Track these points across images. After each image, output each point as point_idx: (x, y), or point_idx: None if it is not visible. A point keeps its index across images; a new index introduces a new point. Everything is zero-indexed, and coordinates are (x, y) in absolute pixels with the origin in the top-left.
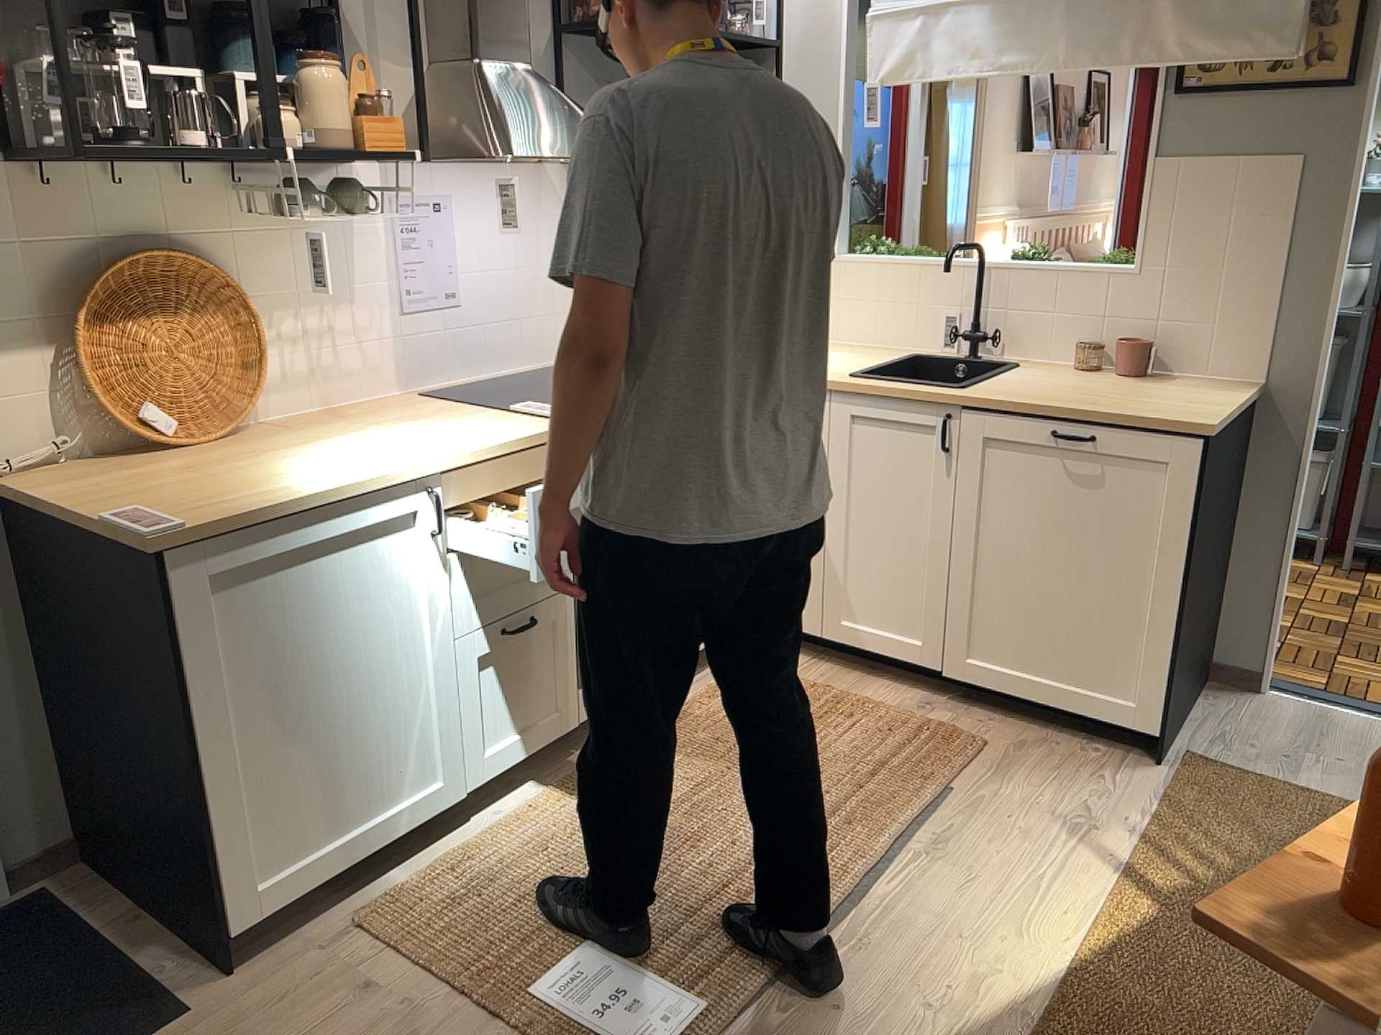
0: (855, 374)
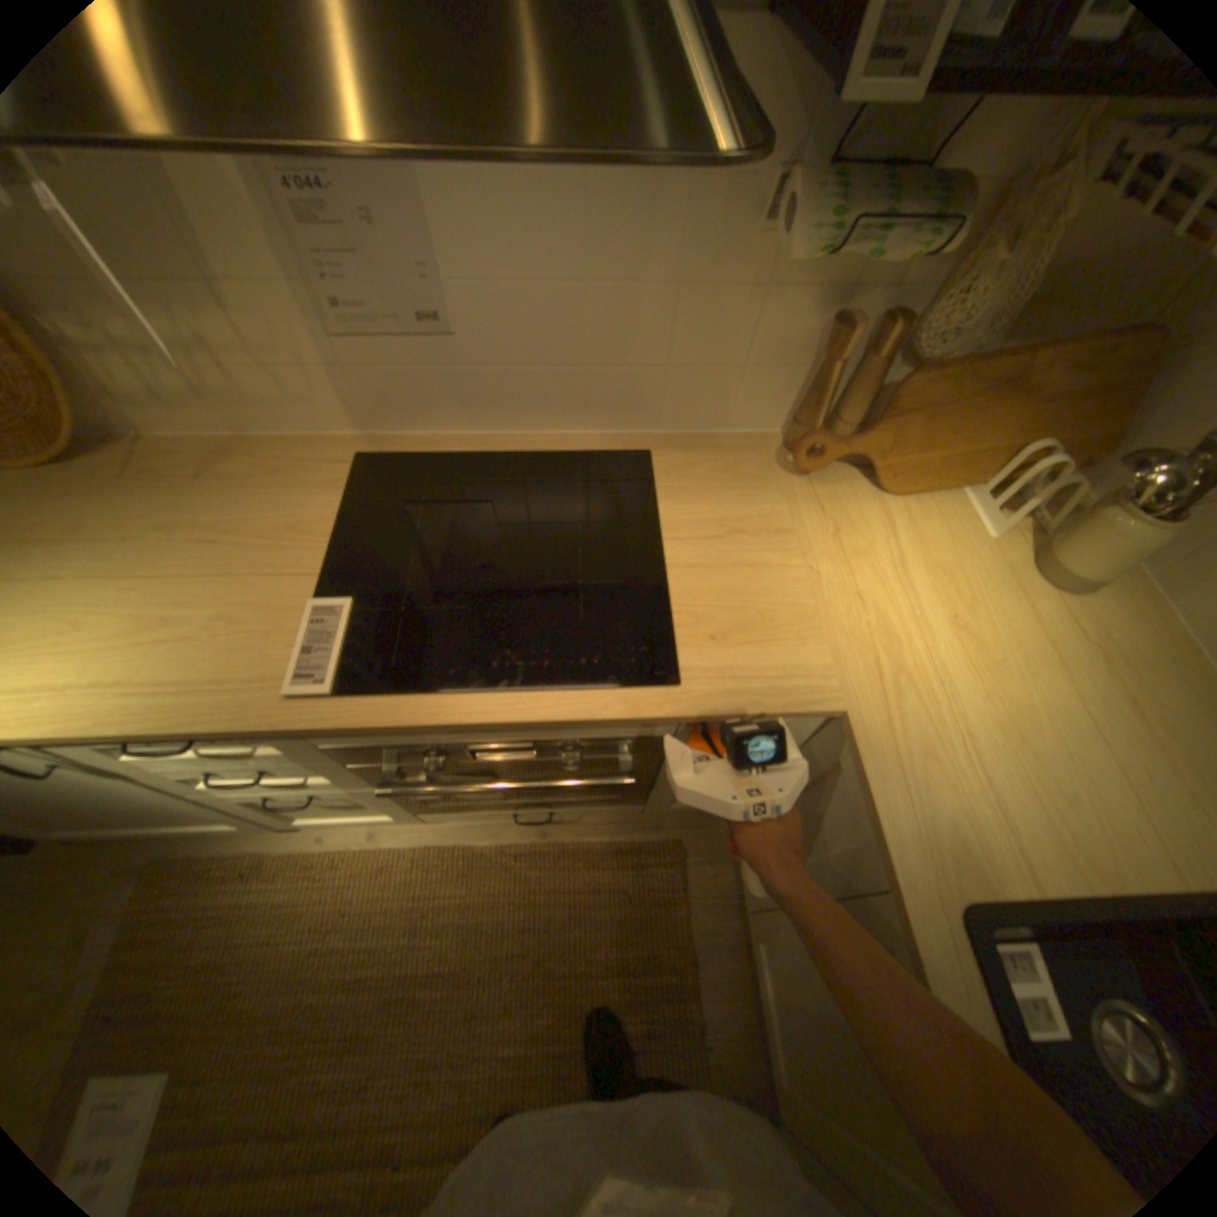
0: (977, 919)
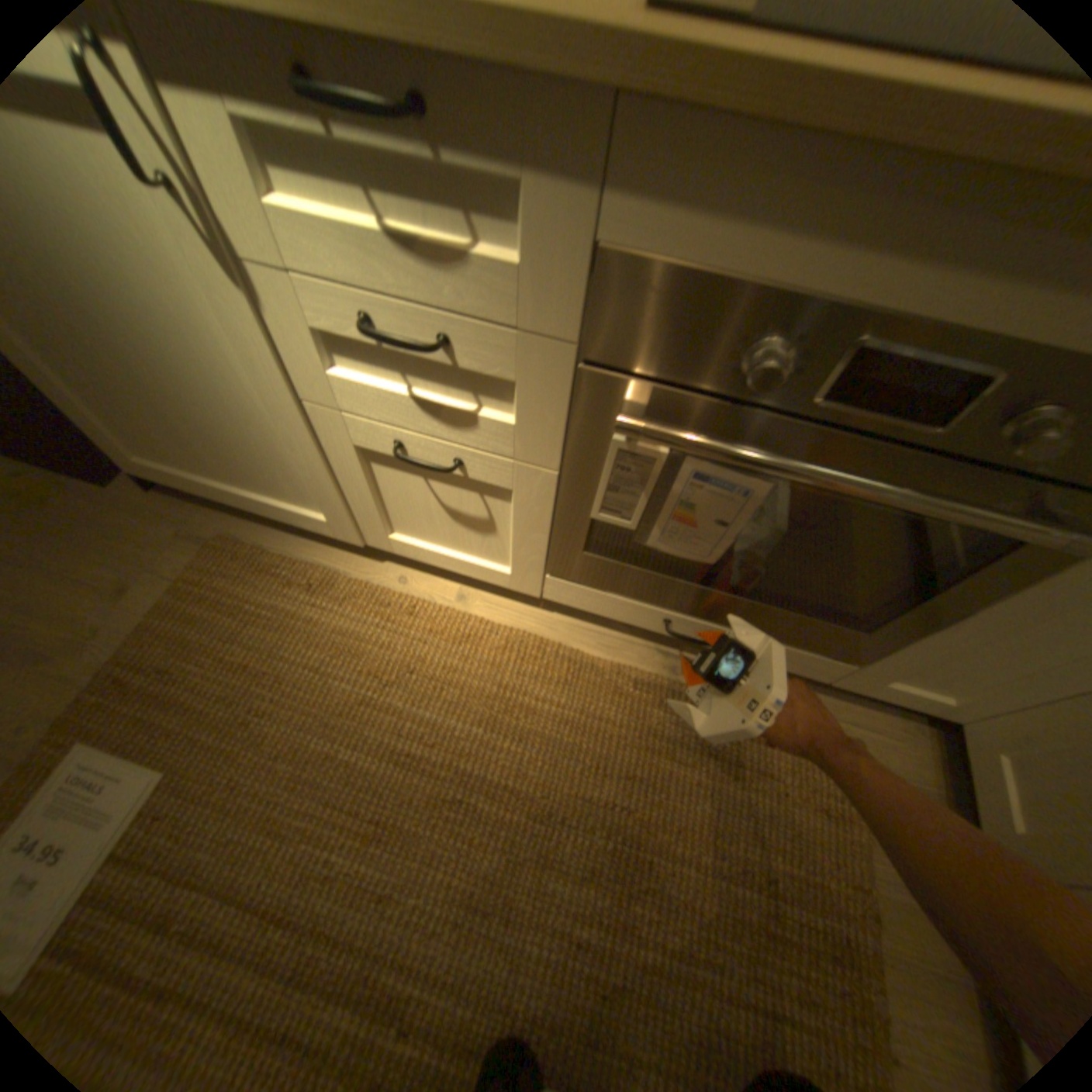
0: None
